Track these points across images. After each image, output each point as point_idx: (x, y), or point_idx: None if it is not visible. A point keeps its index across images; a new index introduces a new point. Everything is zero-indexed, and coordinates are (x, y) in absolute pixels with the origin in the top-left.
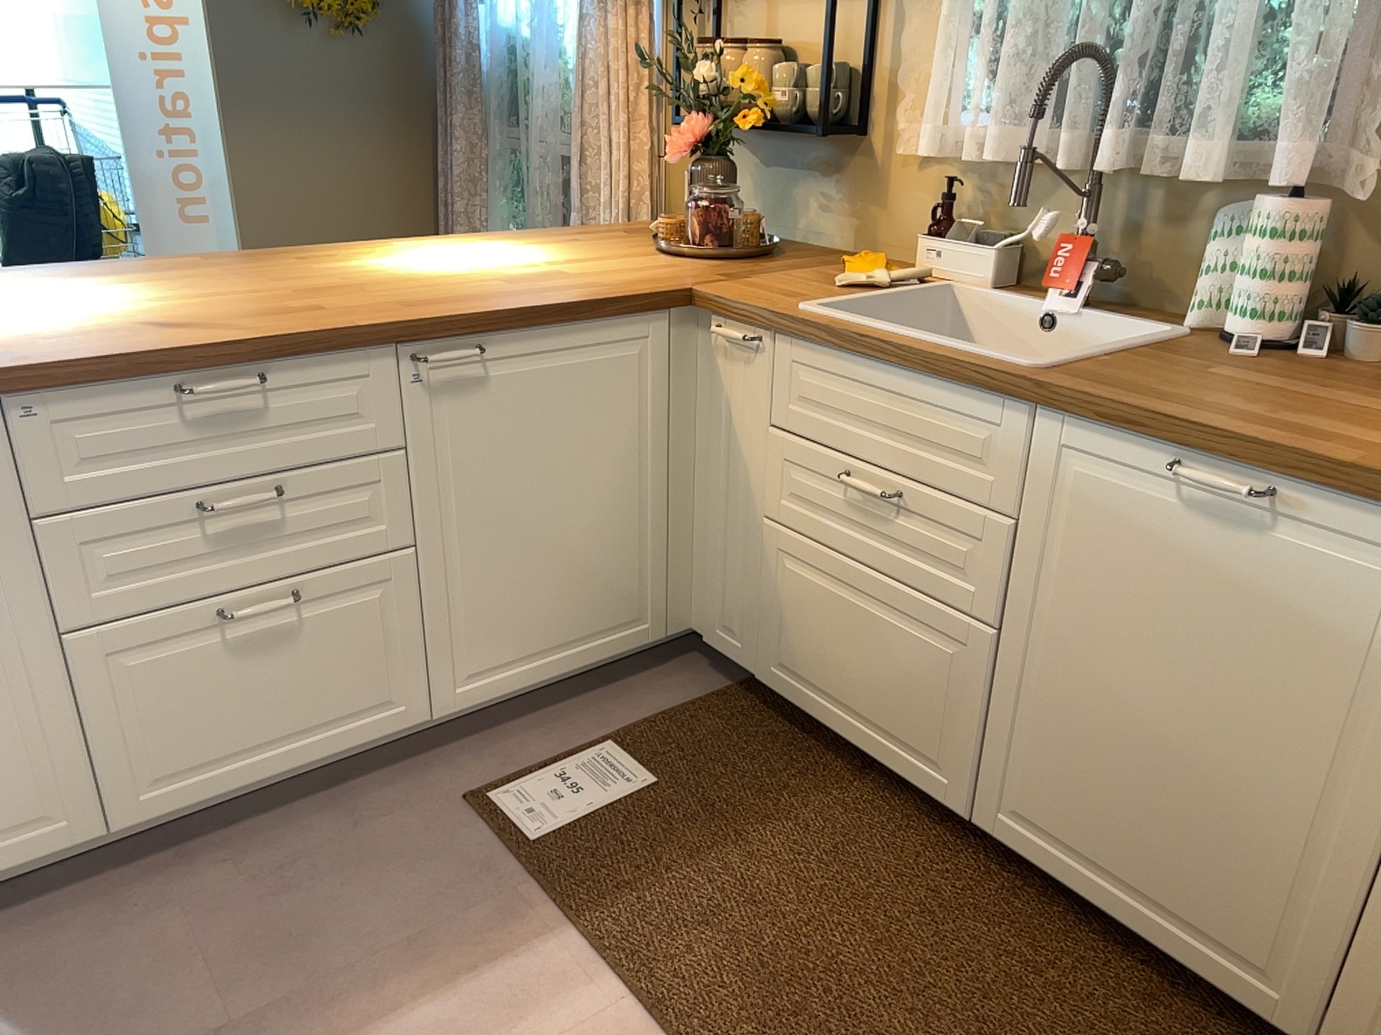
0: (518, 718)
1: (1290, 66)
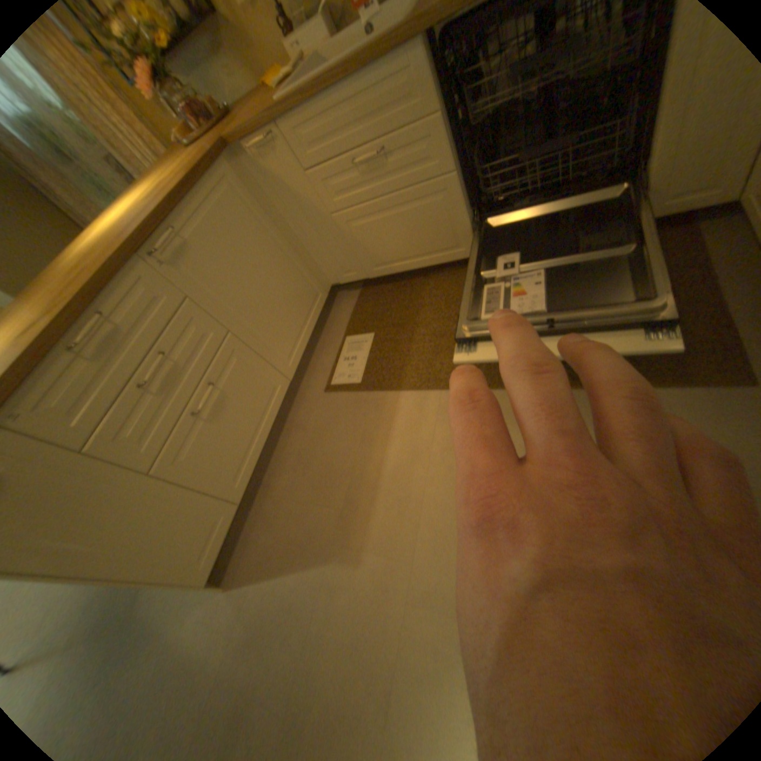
0: (312, 358)
1: None
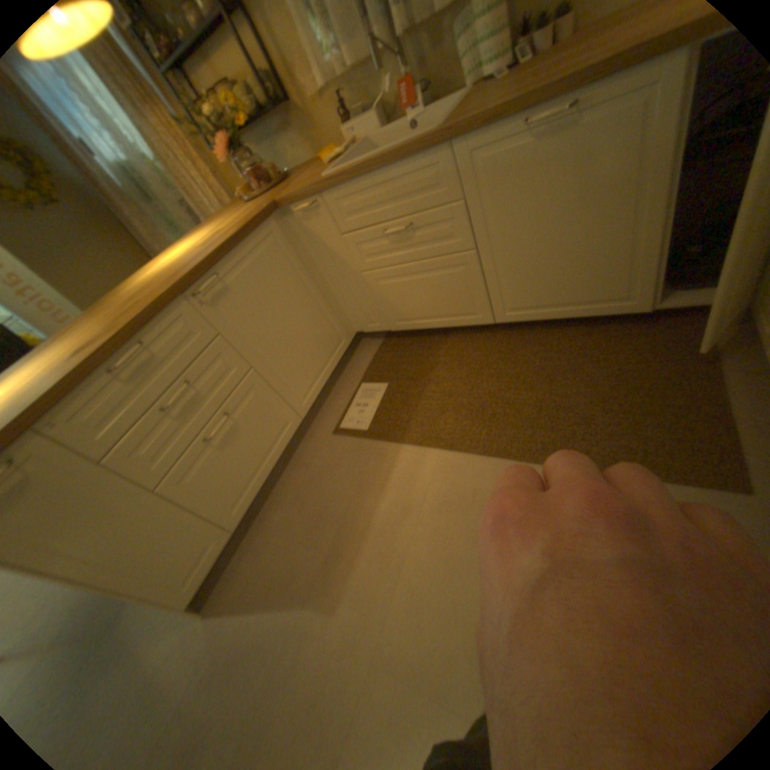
0: (327, 399)
1: None
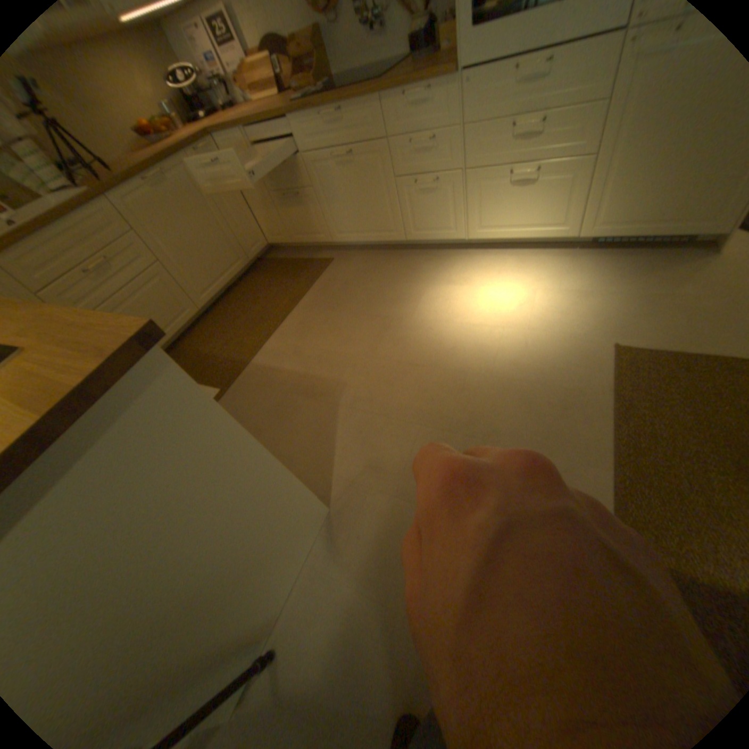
0: None
1: None
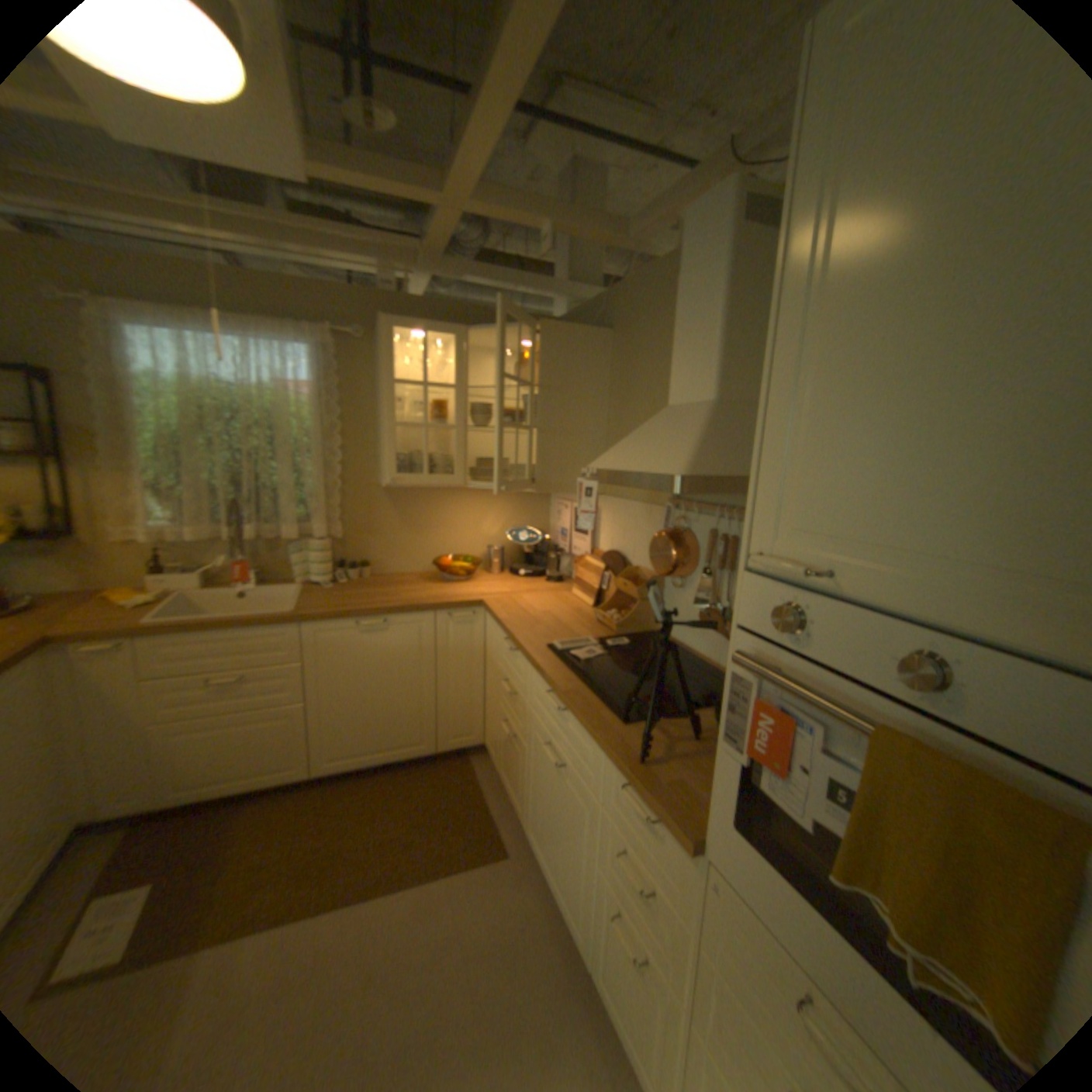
0: None
1: (312, 503)
